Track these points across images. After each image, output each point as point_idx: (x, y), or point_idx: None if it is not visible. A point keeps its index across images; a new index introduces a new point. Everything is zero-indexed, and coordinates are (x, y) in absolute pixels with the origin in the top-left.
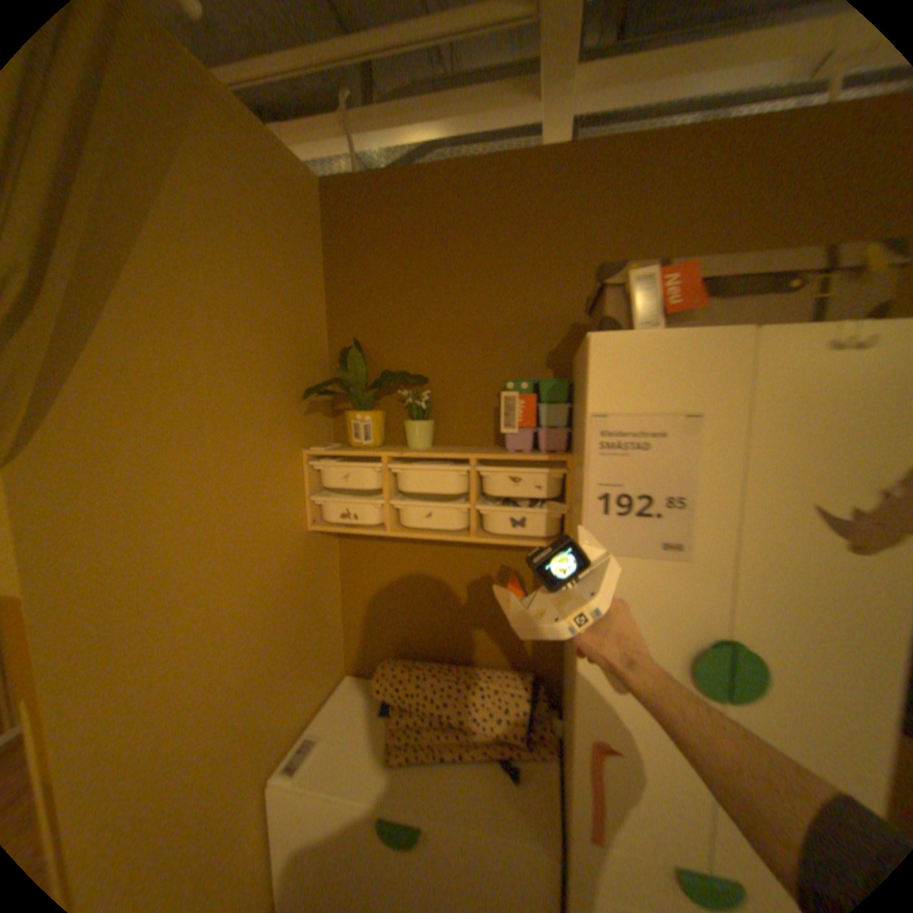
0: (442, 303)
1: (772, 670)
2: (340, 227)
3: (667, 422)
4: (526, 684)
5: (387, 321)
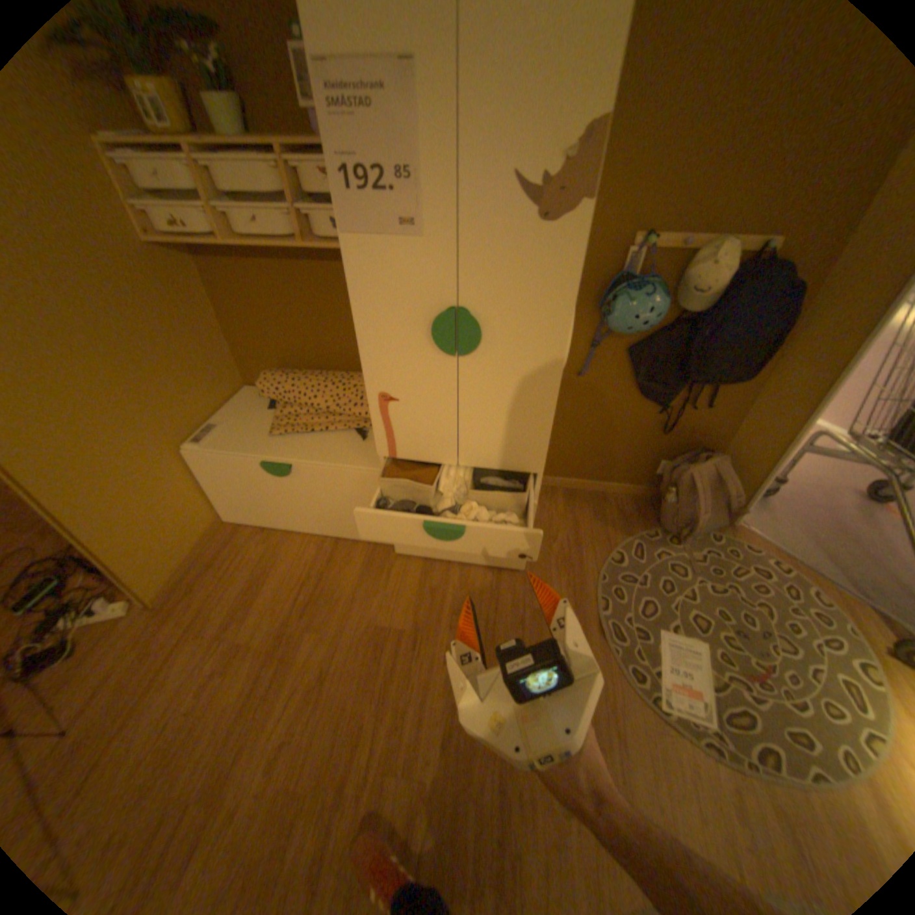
0: None
1: (483, 329)
2: None
3: (381, 70)
4: None
5: None
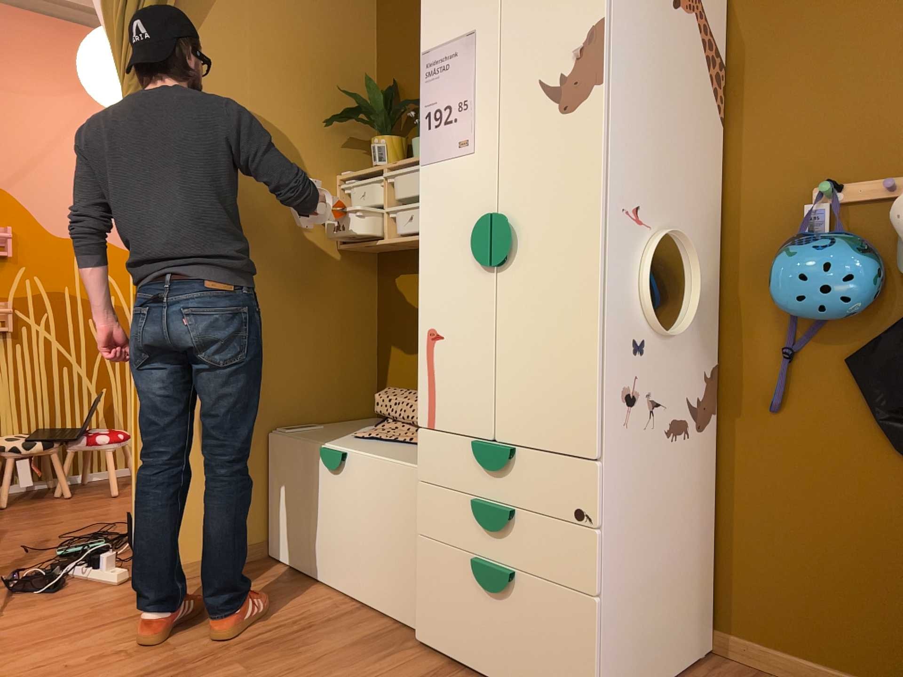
0: None
1: (517, 230)
2: None
3: (457, 46)
4: None
5: (415, 58)
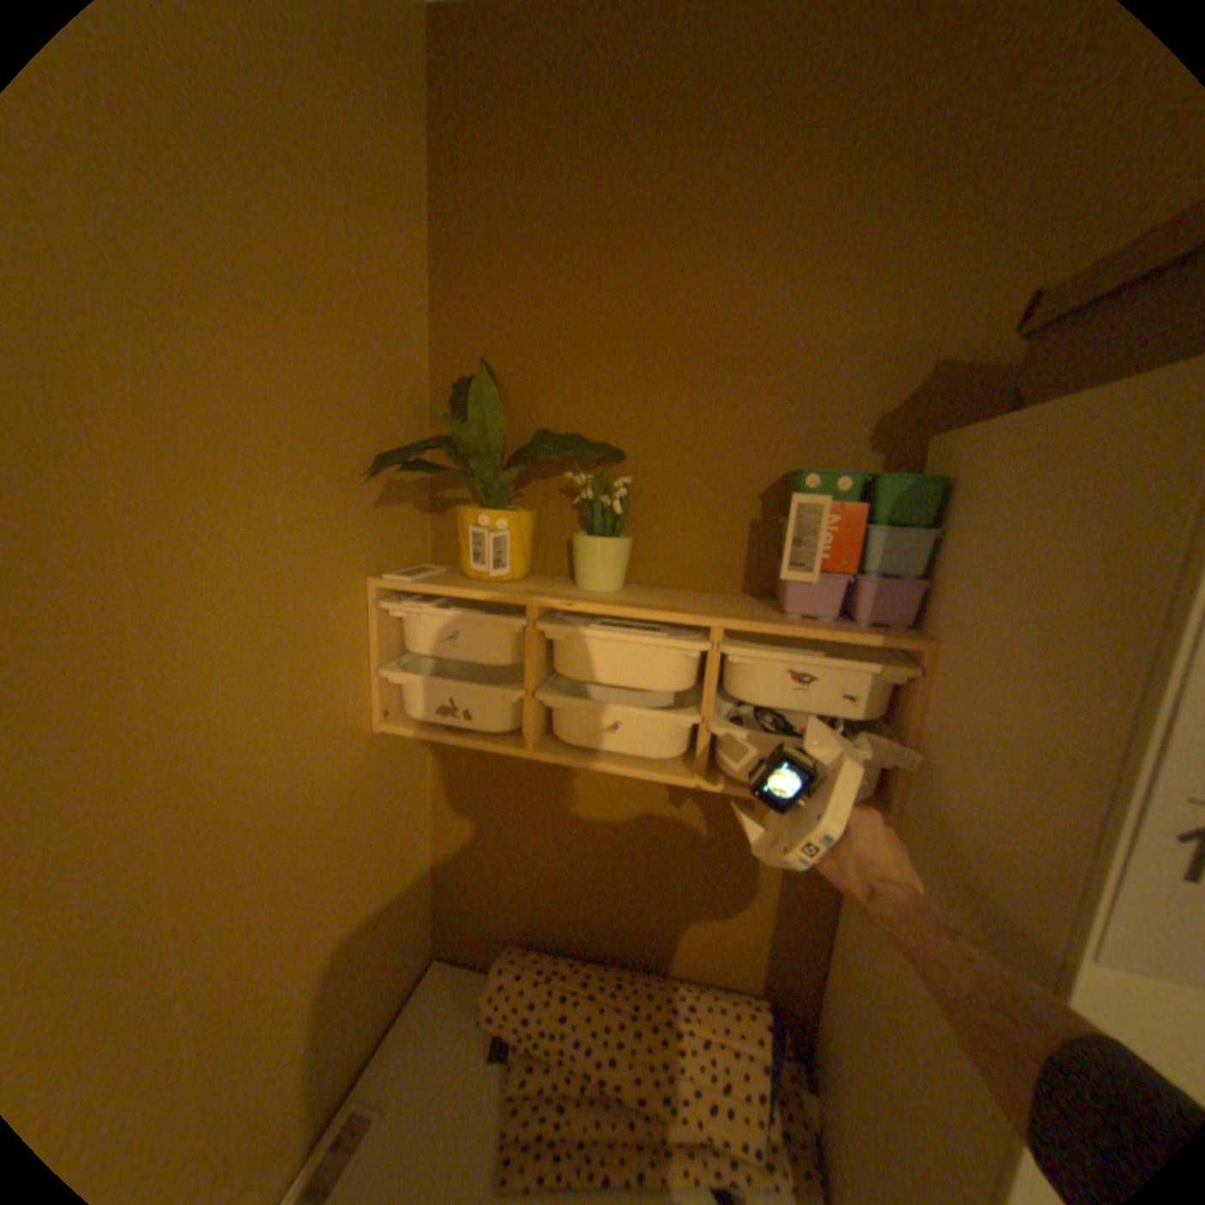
0: (666, 297)
1: None
2: (467, 116)
3: None
4: (761, 1029)
5: (551, 327)
